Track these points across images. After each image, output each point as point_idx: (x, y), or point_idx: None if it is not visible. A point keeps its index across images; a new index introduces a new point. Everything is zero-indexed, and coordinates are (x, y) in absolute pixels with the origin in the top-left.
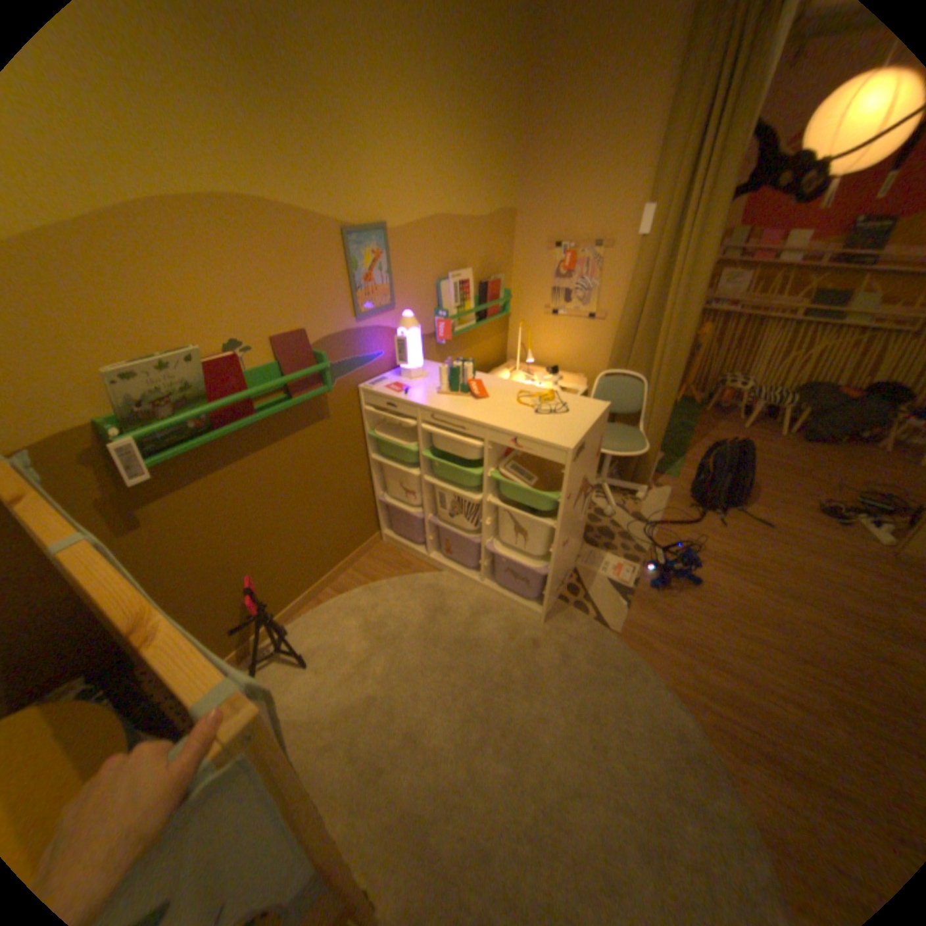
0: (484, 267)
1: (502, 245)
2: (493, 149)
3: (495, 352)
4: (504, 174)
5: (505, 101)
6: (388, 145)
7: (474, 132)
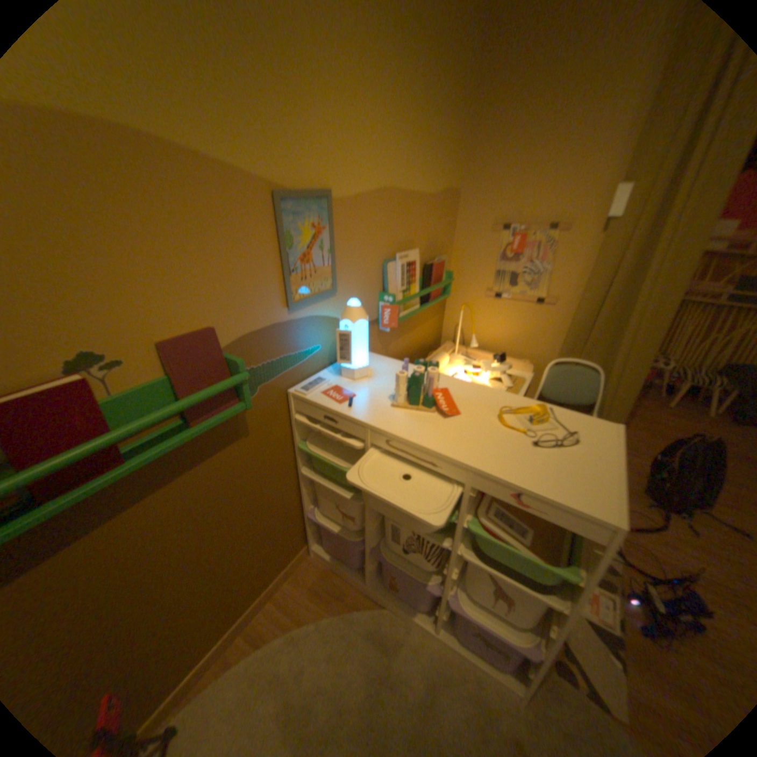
0: (430, 246)
1: (447, 224)
2: (447, 120)
3: (433, 332)
4: (455, 149)
5: (462, 70)
6: (339, 89)
7: (432, 97)
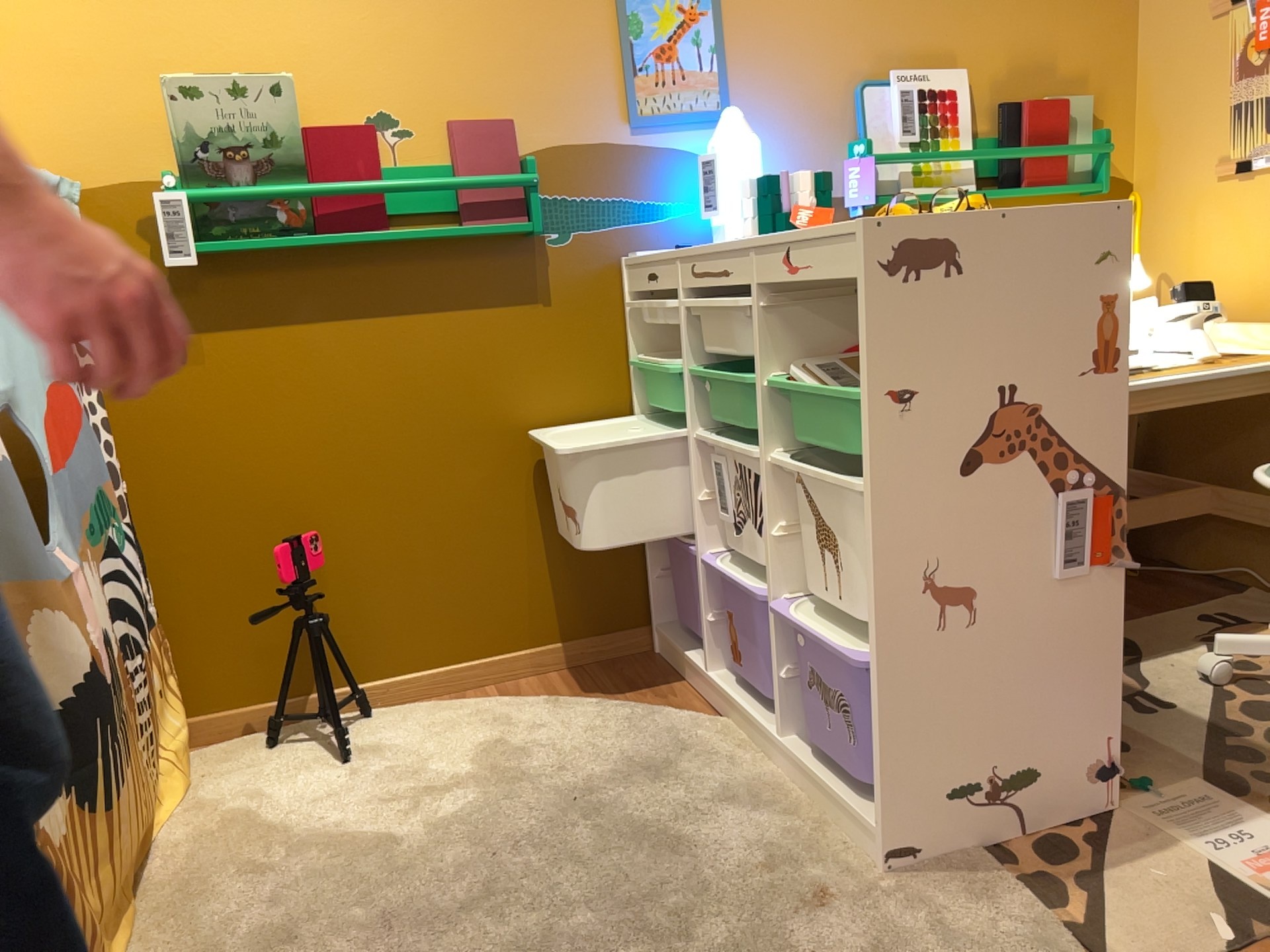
0: (1021, 74)
1: (1090, 31)
2: None
3: None
4: None
5: None
6: None
7: None
